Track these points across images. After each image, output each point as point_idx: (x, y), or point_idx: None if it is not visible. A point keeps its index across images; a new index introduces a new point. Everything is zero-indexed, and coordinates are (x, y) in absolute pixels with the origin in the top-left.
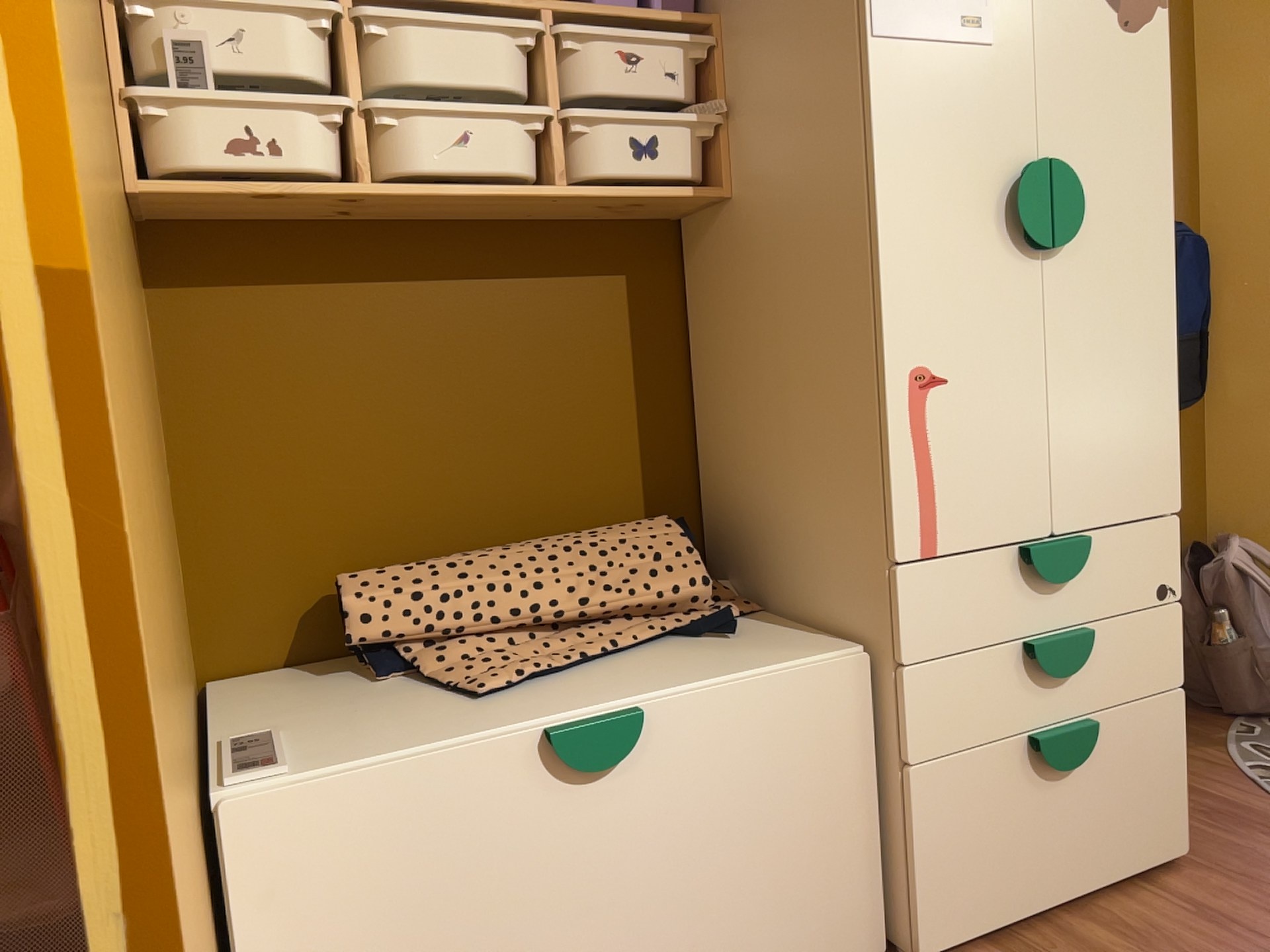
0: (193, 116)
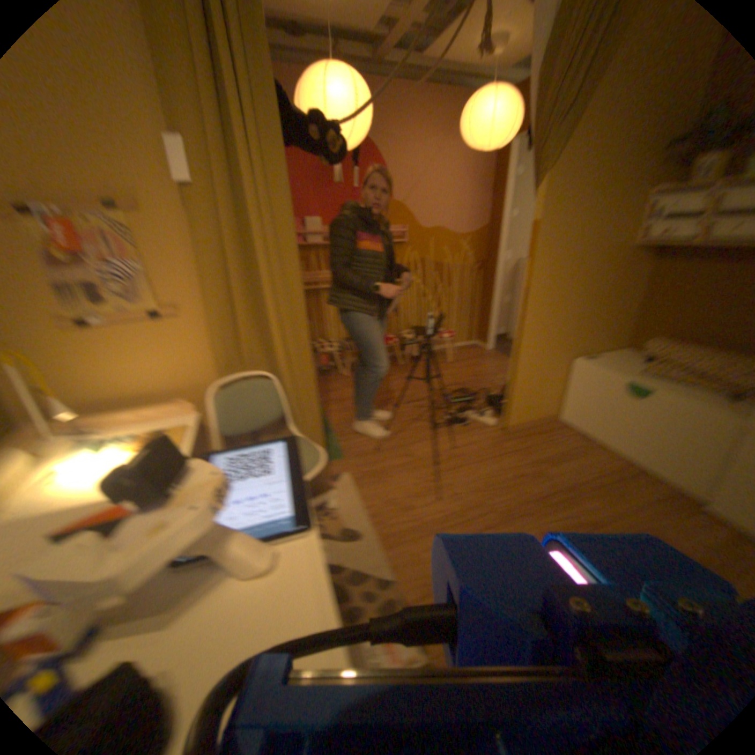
0: (659, 222)
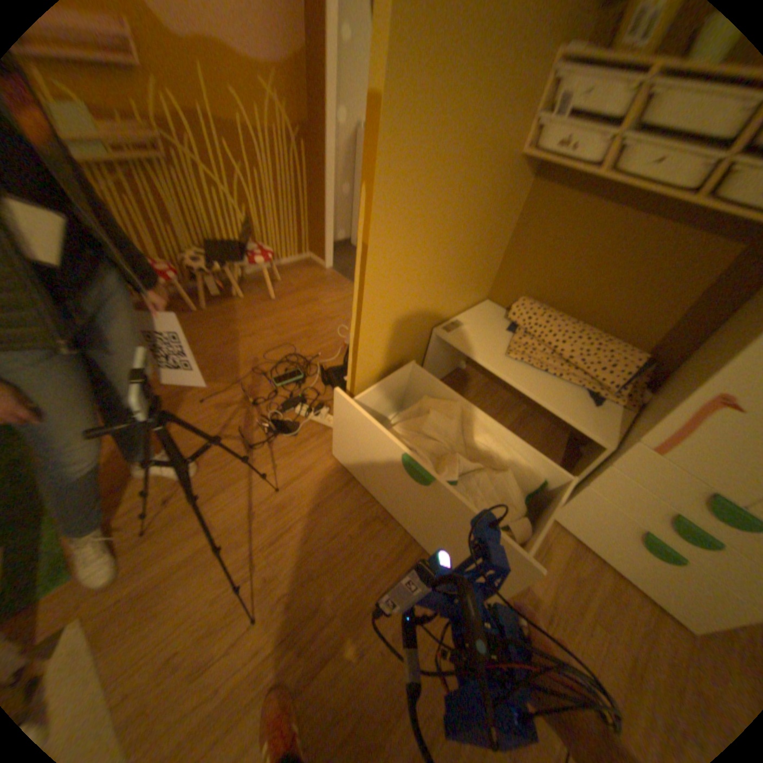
0: (557, 123)
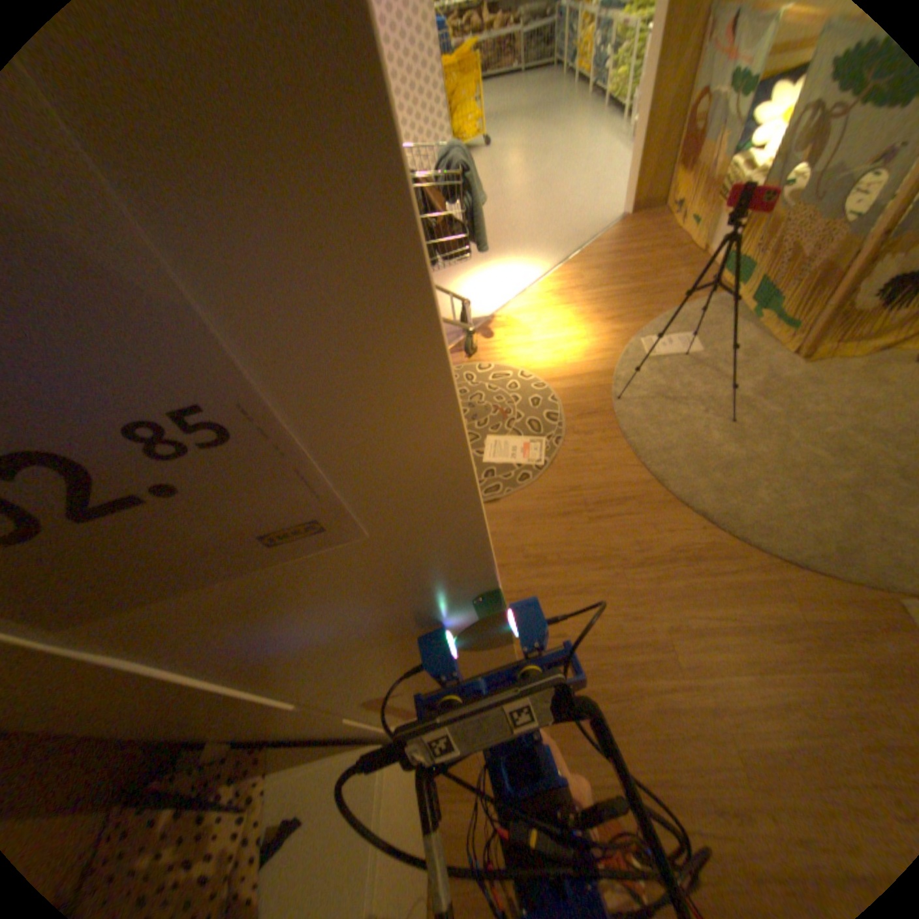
0: None
